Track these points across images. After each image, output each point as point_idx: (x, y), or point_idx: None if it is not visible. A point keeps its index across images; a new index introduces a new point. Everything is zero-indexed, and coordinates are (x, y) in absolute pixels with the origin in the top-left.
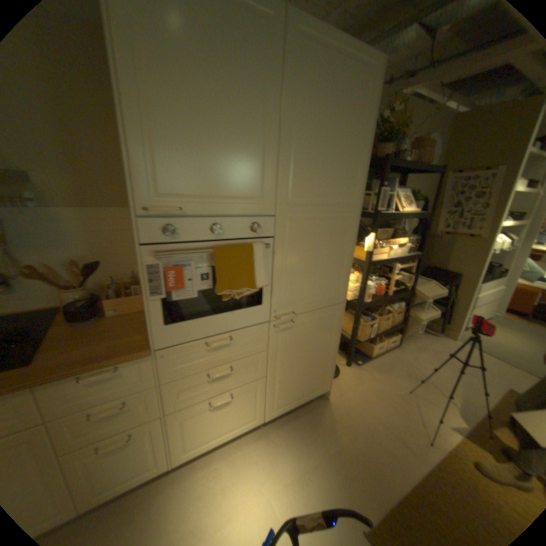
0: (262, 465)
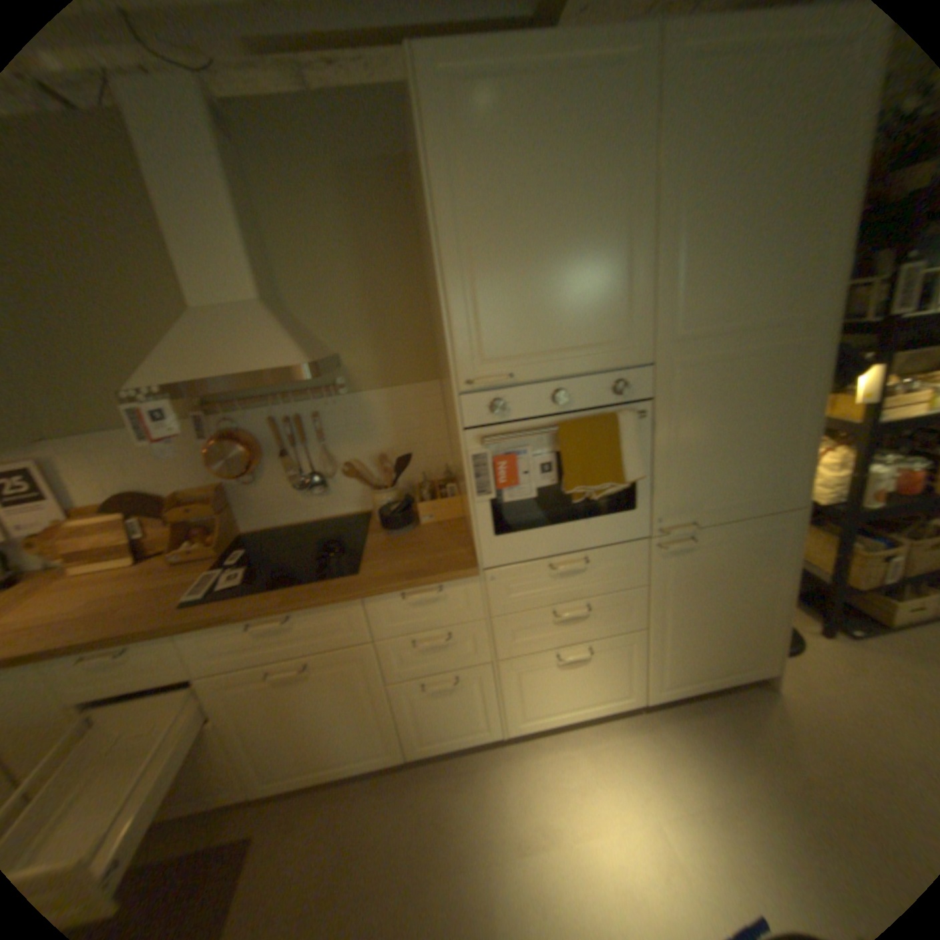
0: (646, 770)
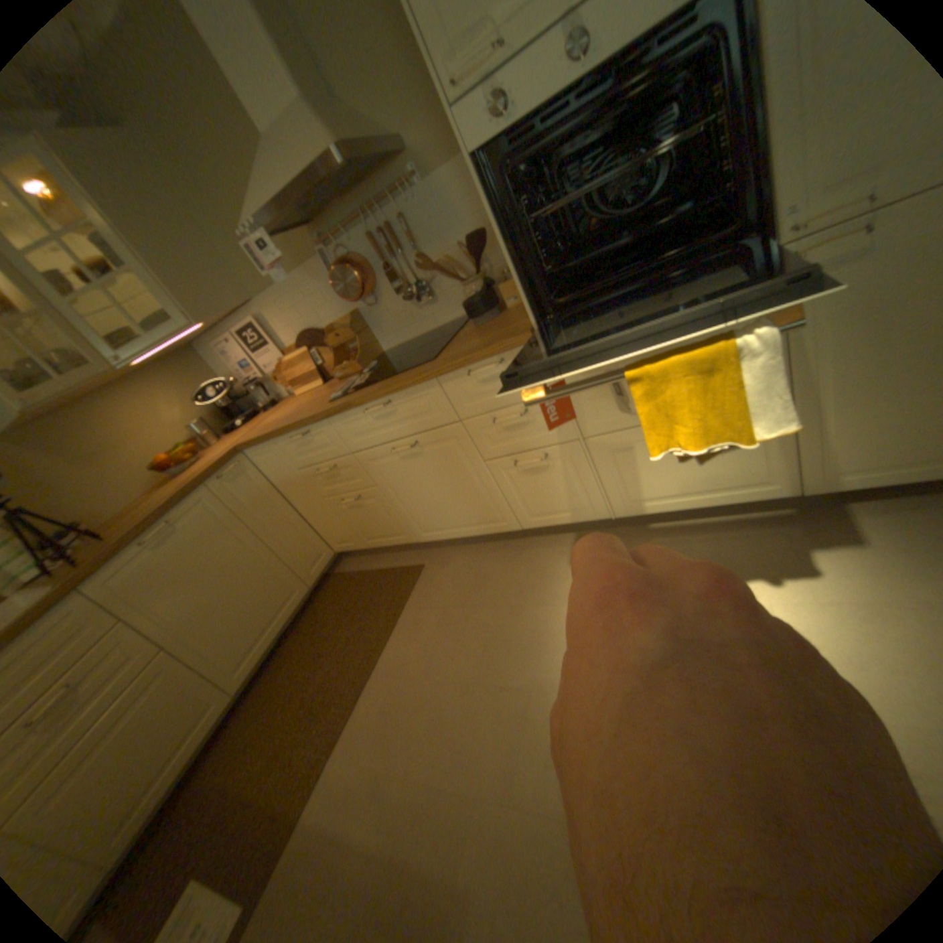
0: (779, 559)
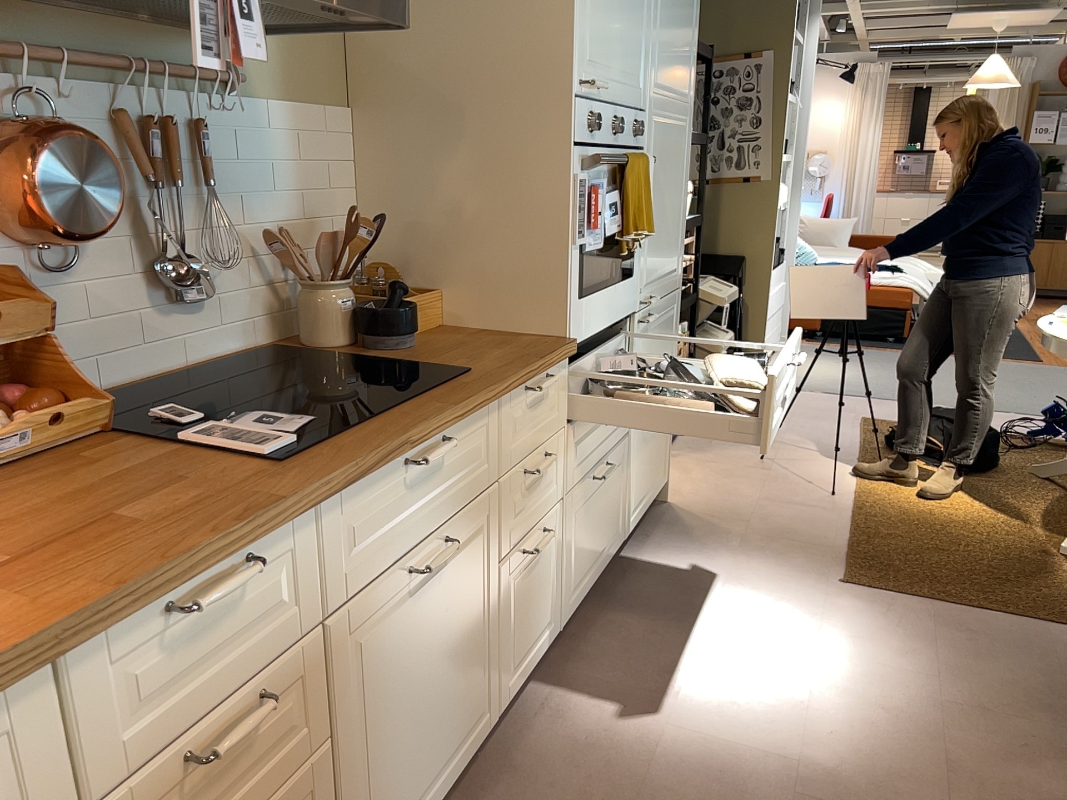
0: (663, 590)
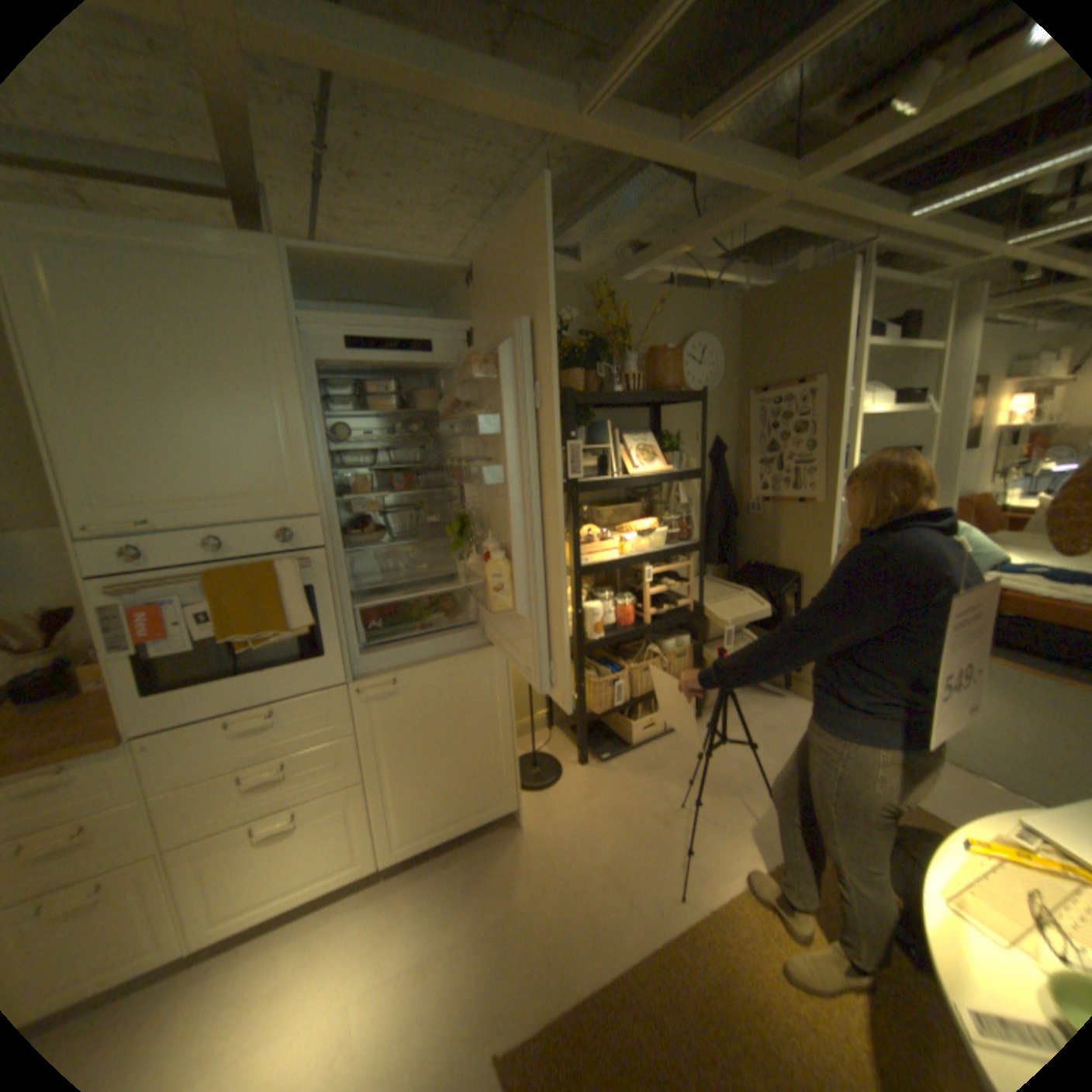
0: (356, 947)
